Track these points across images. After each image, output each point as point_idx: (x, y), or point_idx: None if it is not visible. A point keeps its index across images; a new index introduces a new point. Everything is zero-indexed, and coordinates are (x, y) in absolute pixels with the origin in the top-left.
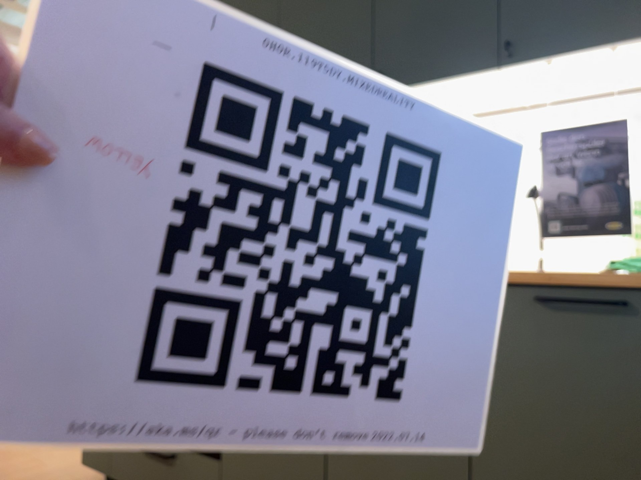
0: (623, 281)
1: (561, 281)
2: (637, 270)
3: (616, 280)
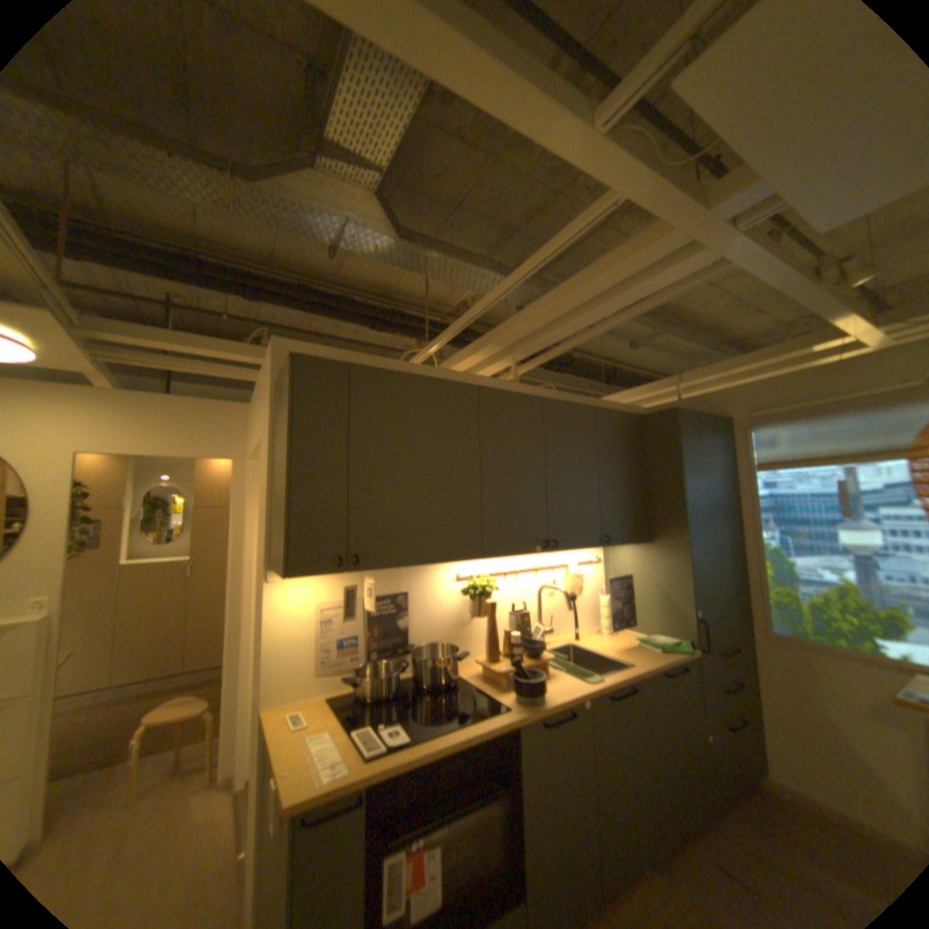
0: (680, 660)
1: (672, 667)
2: (679, 654)
3: (685, 662)
